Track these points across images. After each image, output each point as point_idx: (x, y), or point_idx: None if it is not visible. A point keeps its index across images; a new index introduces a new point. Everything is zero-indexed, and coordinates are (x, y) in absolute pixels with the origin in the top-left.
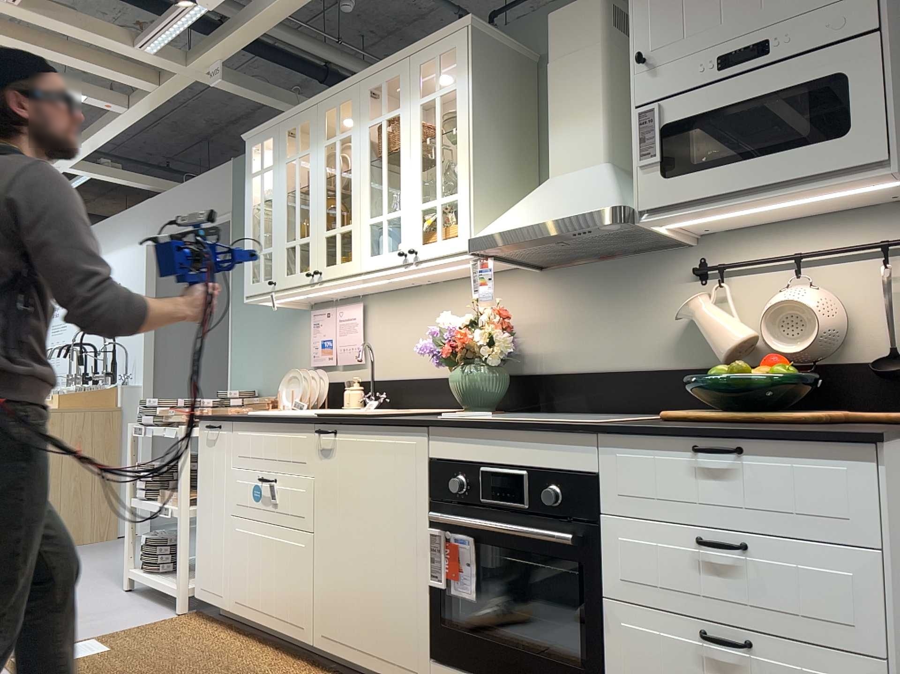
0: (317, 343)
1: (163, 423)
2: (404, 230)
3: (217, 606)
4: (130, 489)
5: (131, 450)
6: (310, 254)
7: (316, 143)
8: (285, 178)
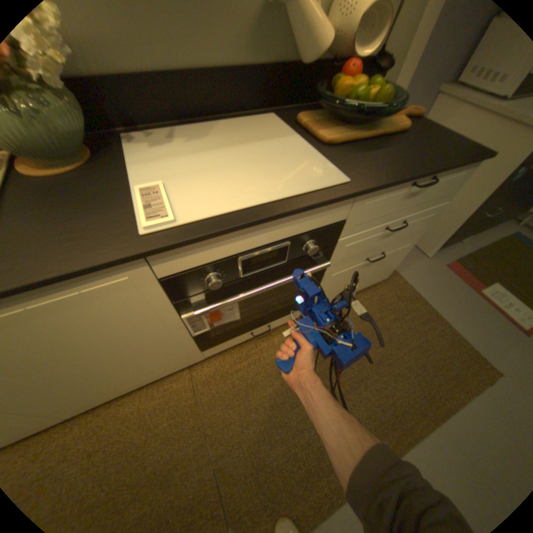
0: None
1: None
2: None
3: None
4: None
5: None
6: None
7: None
8: None
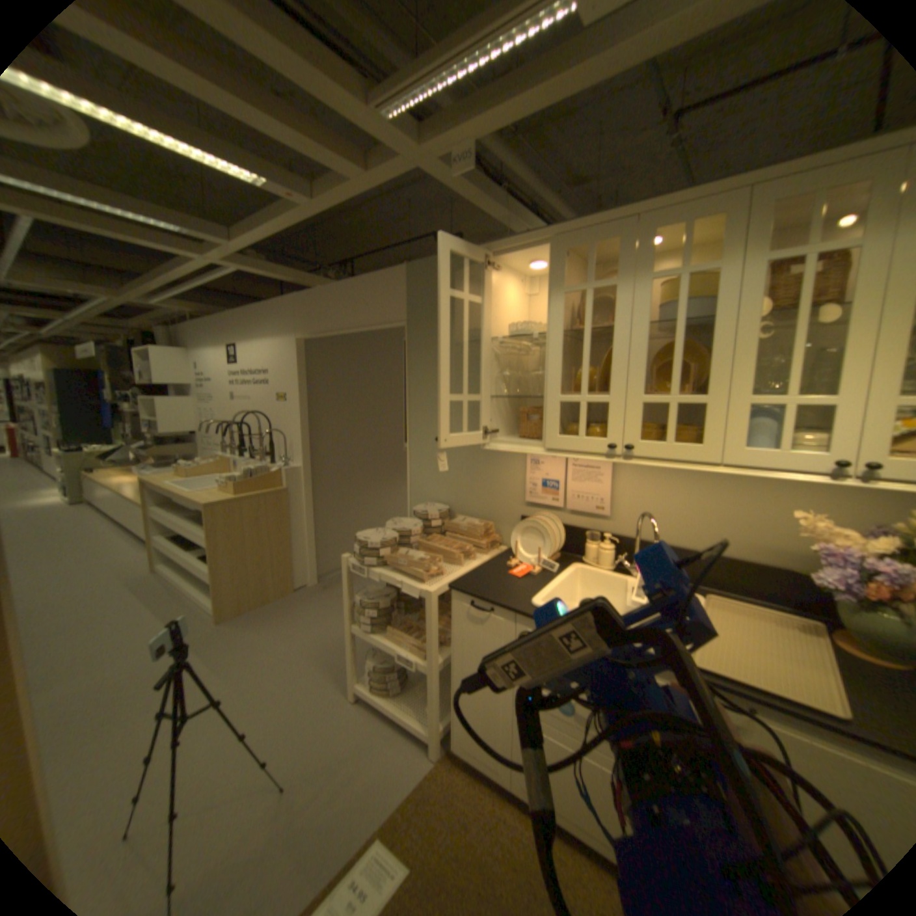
0: (538, 483)
1: (382, 563)
2: (845, 429)
3: (491, 781)
4: (349, 620)
5: (347, 584)
6: (609, 420)
7: (632, 271)
8: (560, 312)
